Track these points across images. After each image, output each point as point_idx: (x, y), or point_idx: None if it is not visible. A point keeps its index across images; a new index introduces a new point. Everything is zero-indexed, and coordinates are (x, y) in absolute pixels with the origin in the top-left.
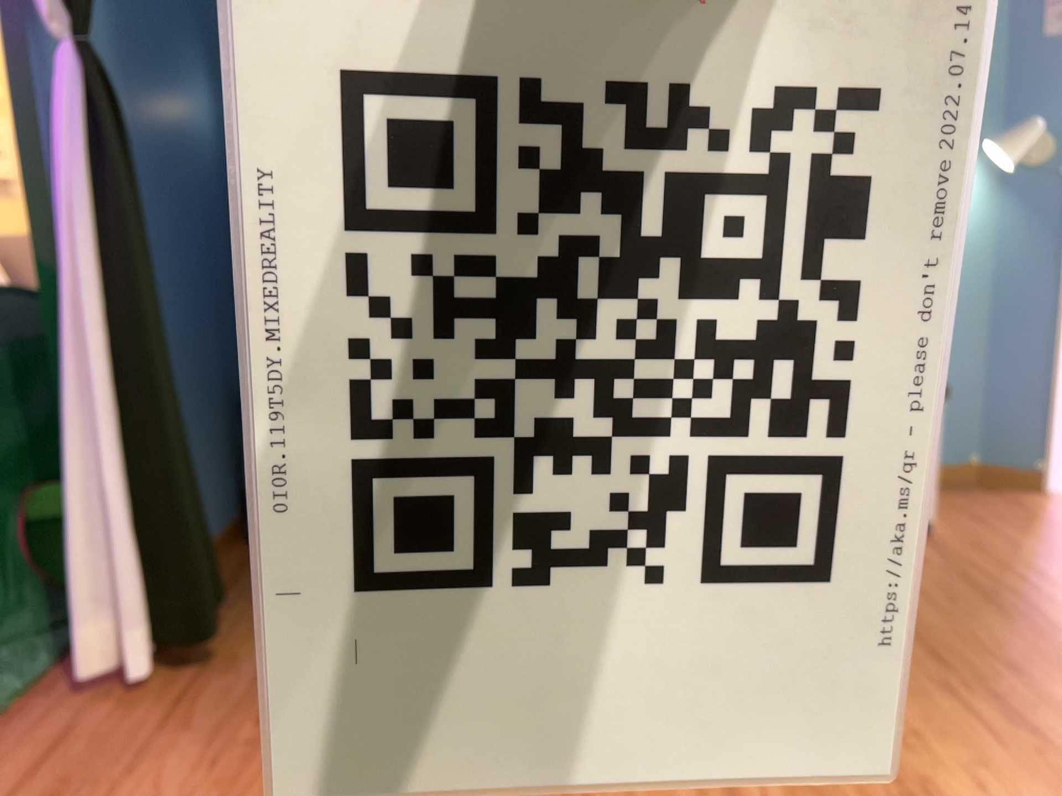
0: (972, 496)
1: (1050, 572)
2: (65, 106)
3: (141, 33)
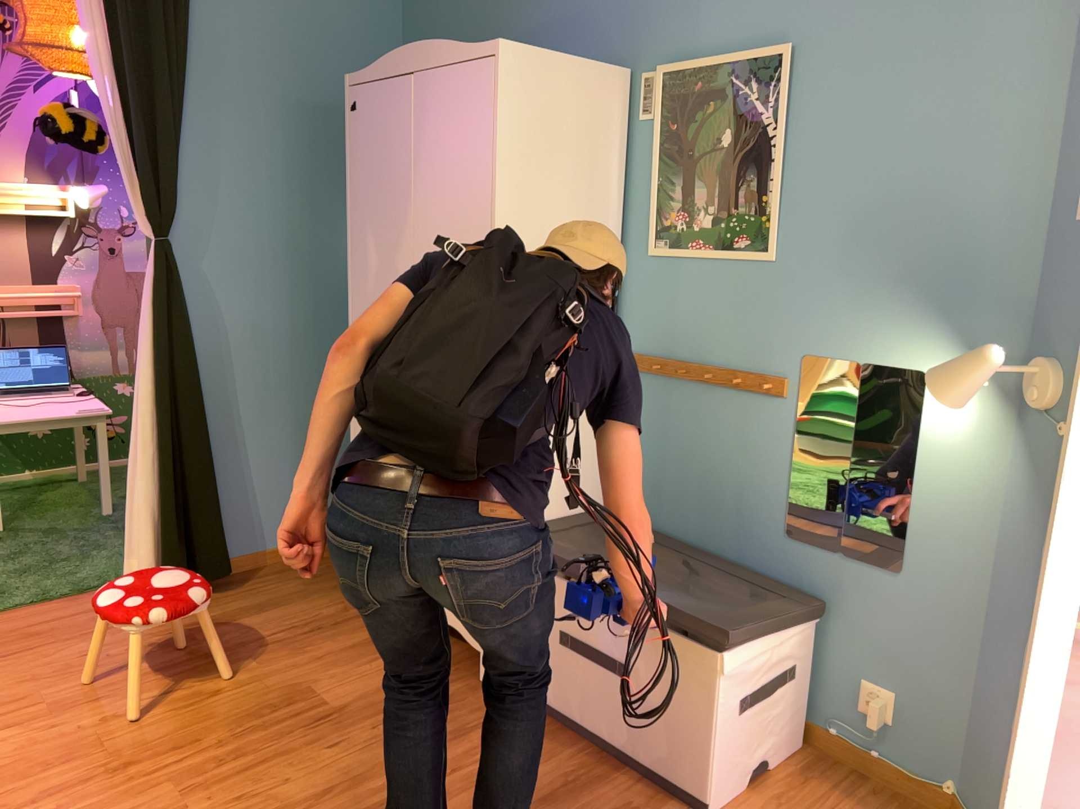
0: None
1: None
2: (149, 275)
3: (294, 206)
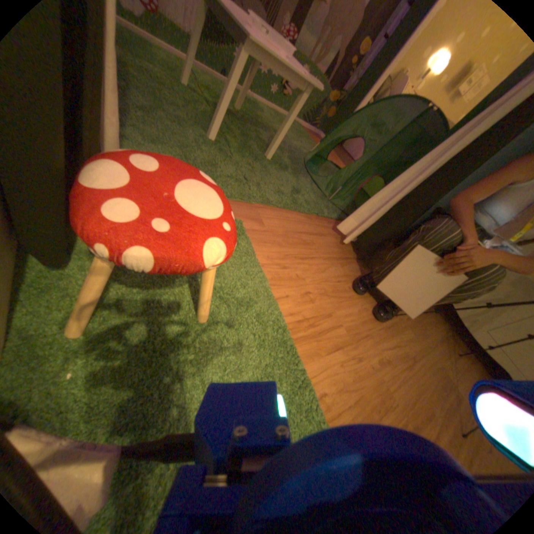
0: None
1: None
2: None
3: None
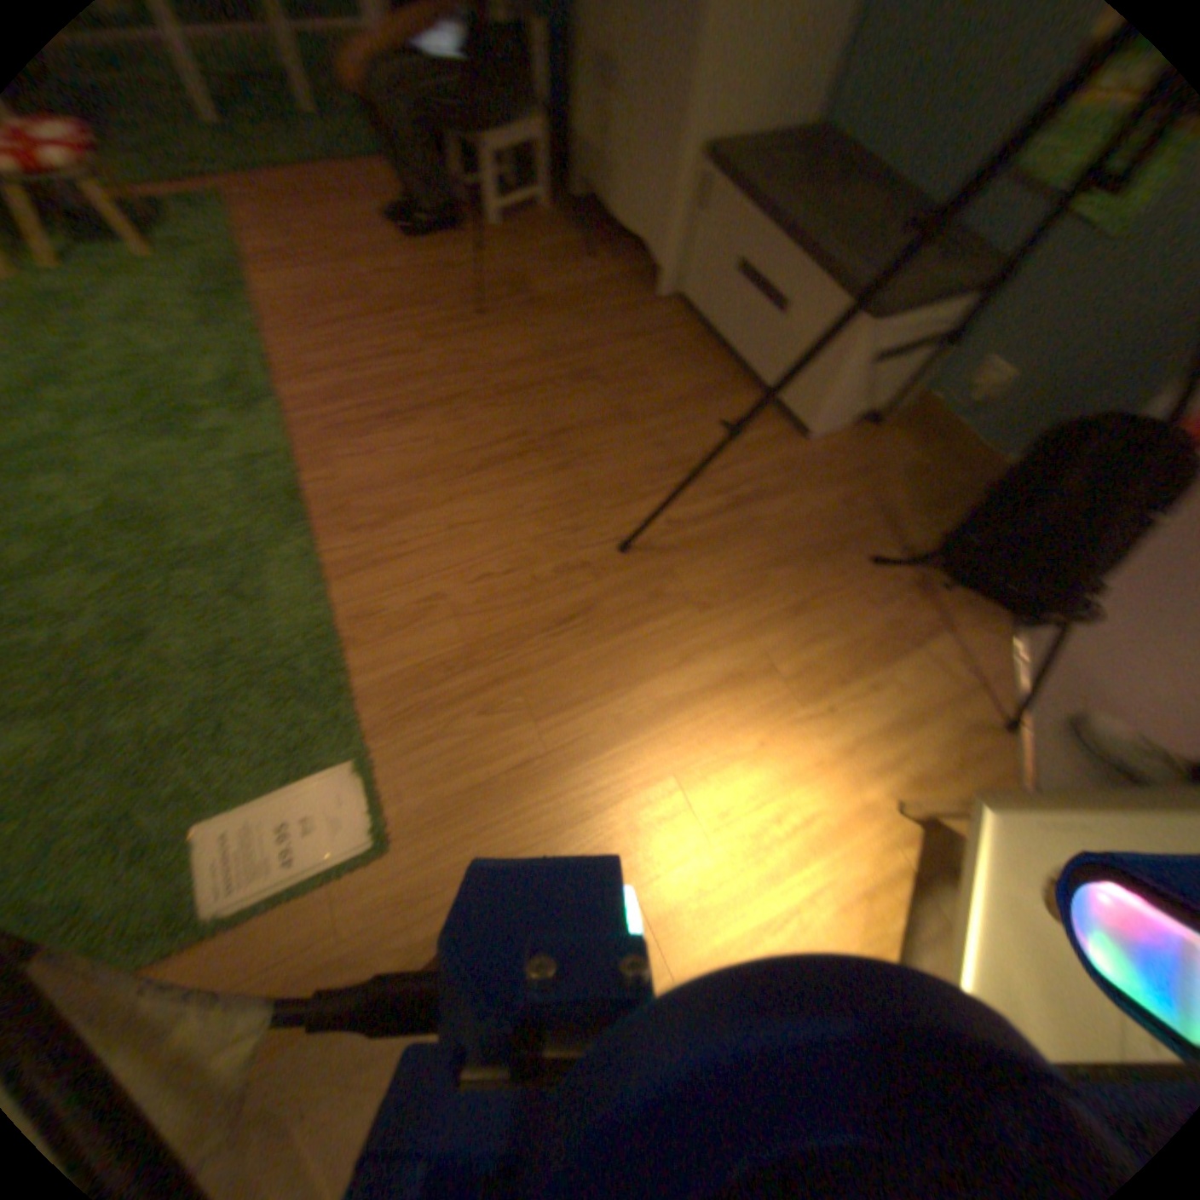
0: (930, 477)
1: (758, 512)
2: None
3: None
